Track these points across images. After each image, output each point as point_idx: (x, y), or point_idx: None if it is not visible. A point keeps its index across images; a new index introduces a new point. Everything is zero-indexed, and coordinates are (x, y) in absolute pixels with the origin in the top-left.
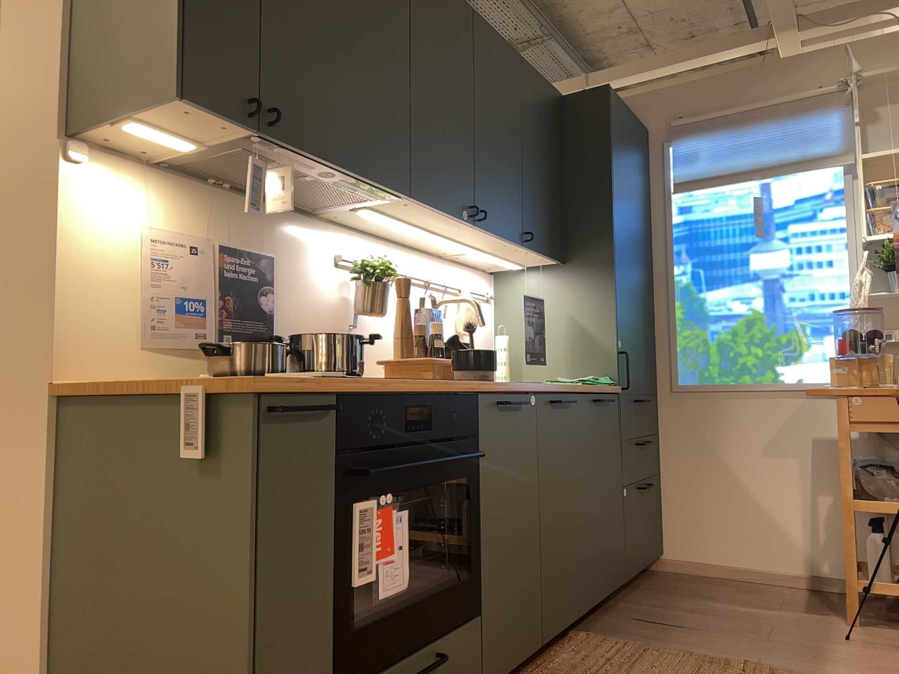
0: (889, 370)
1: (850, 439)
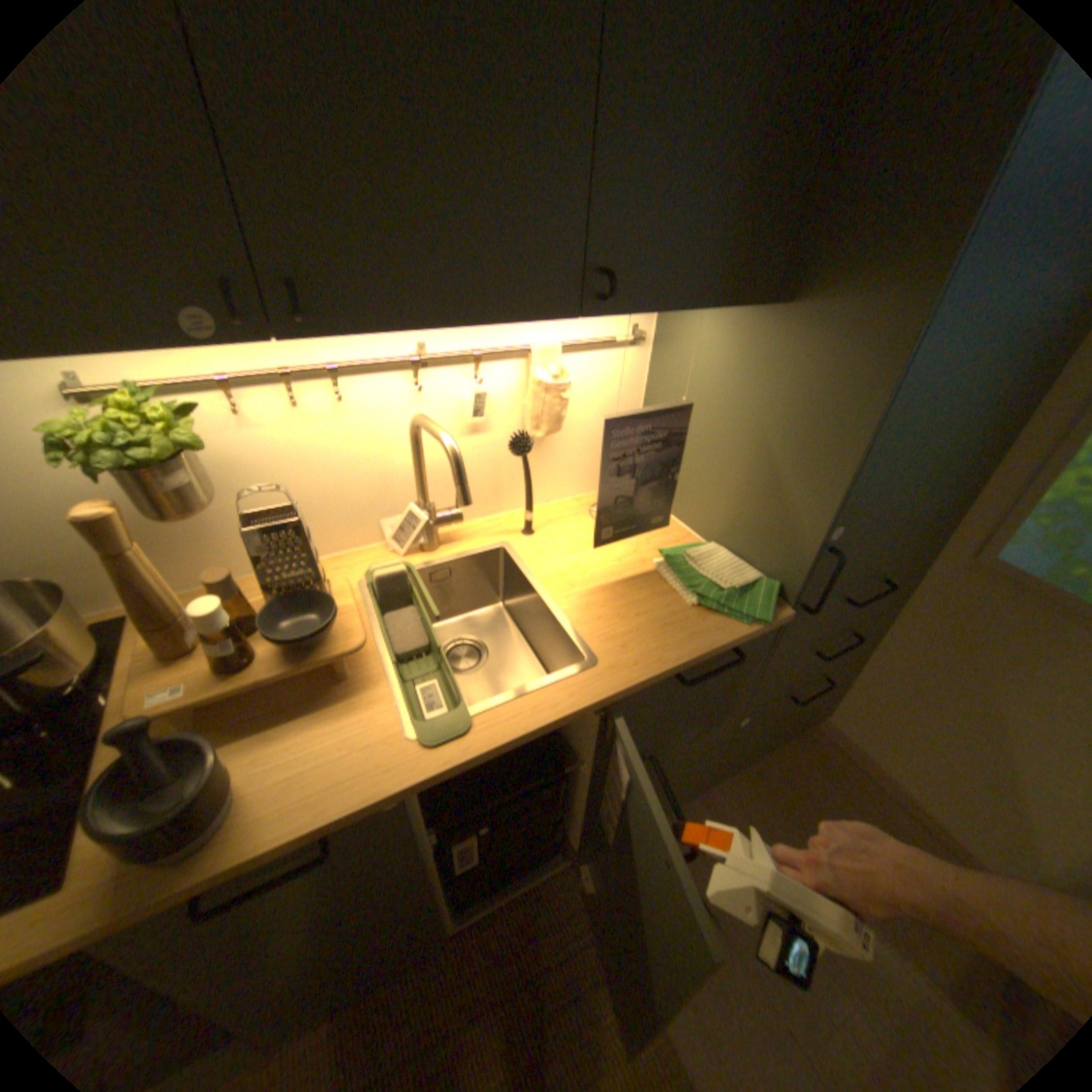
0: None
1: None
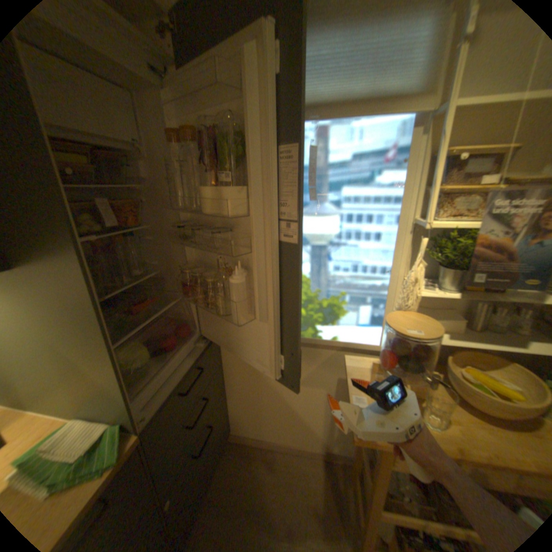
0: (437, 397)
1: (390, 479)
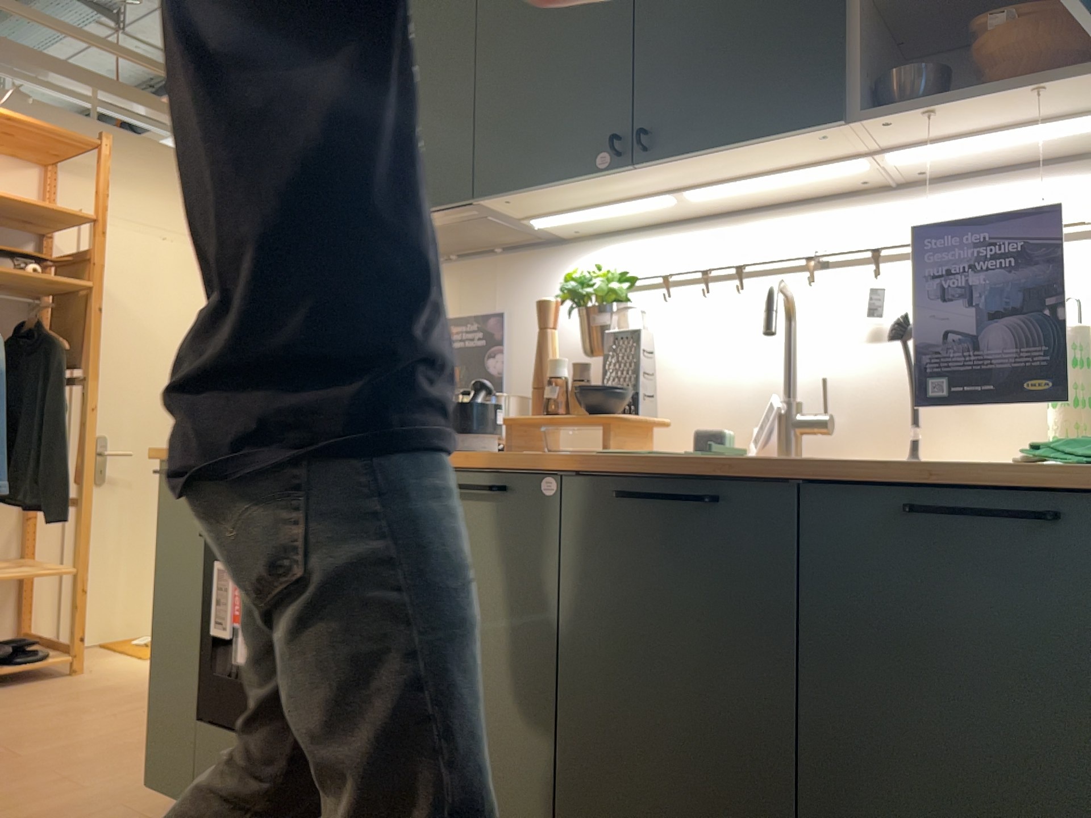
0: None
1: None
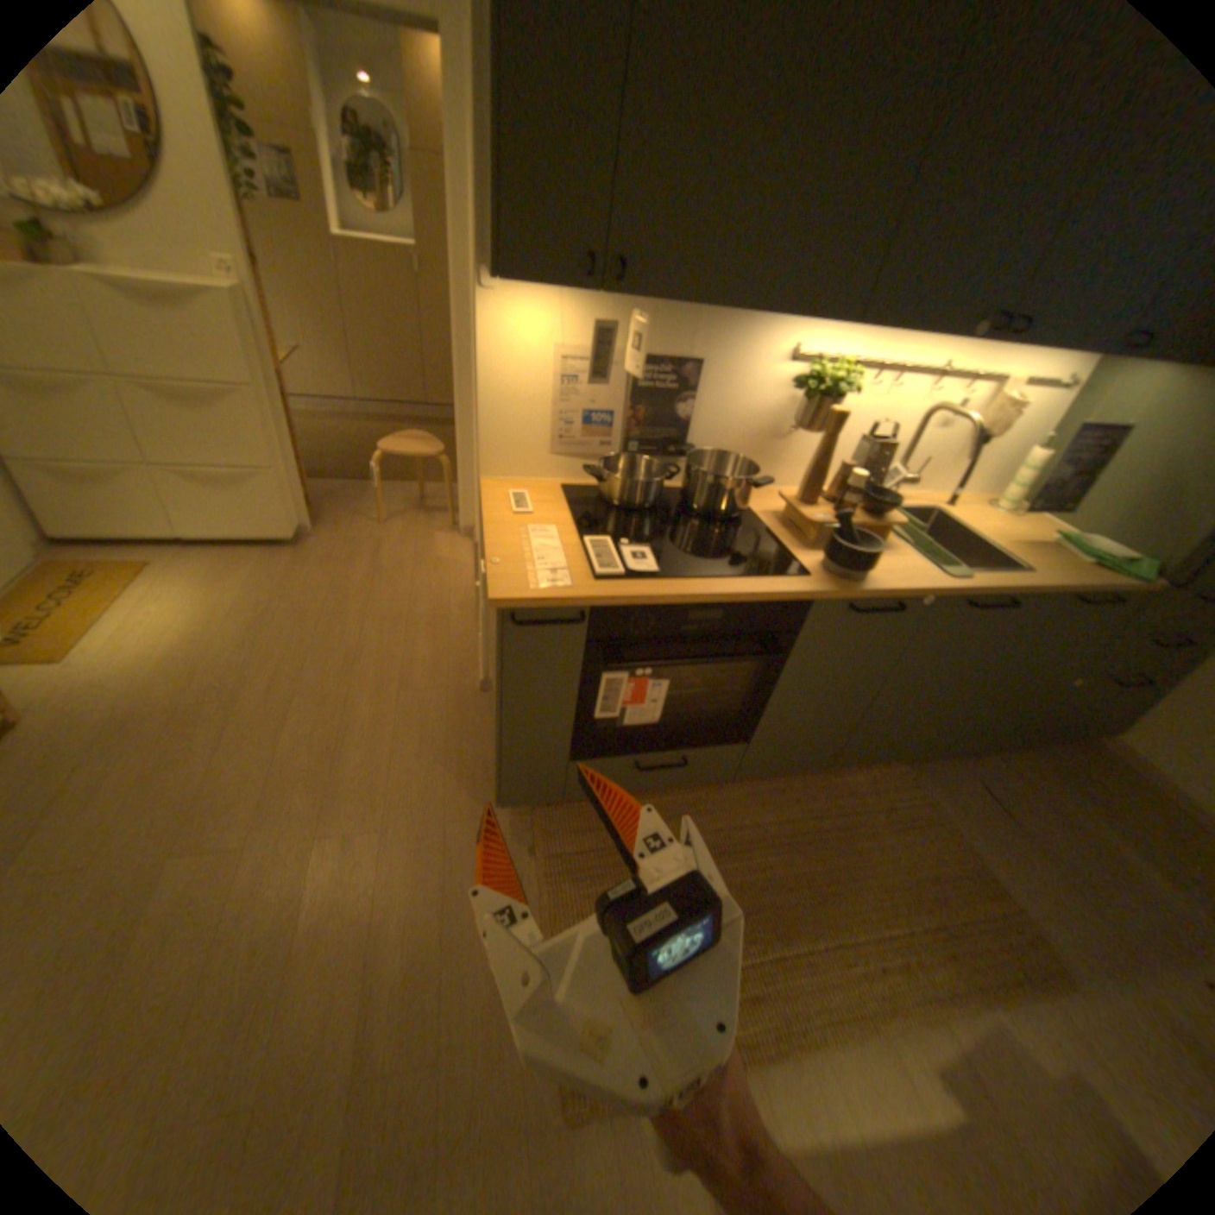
0: None
1: None
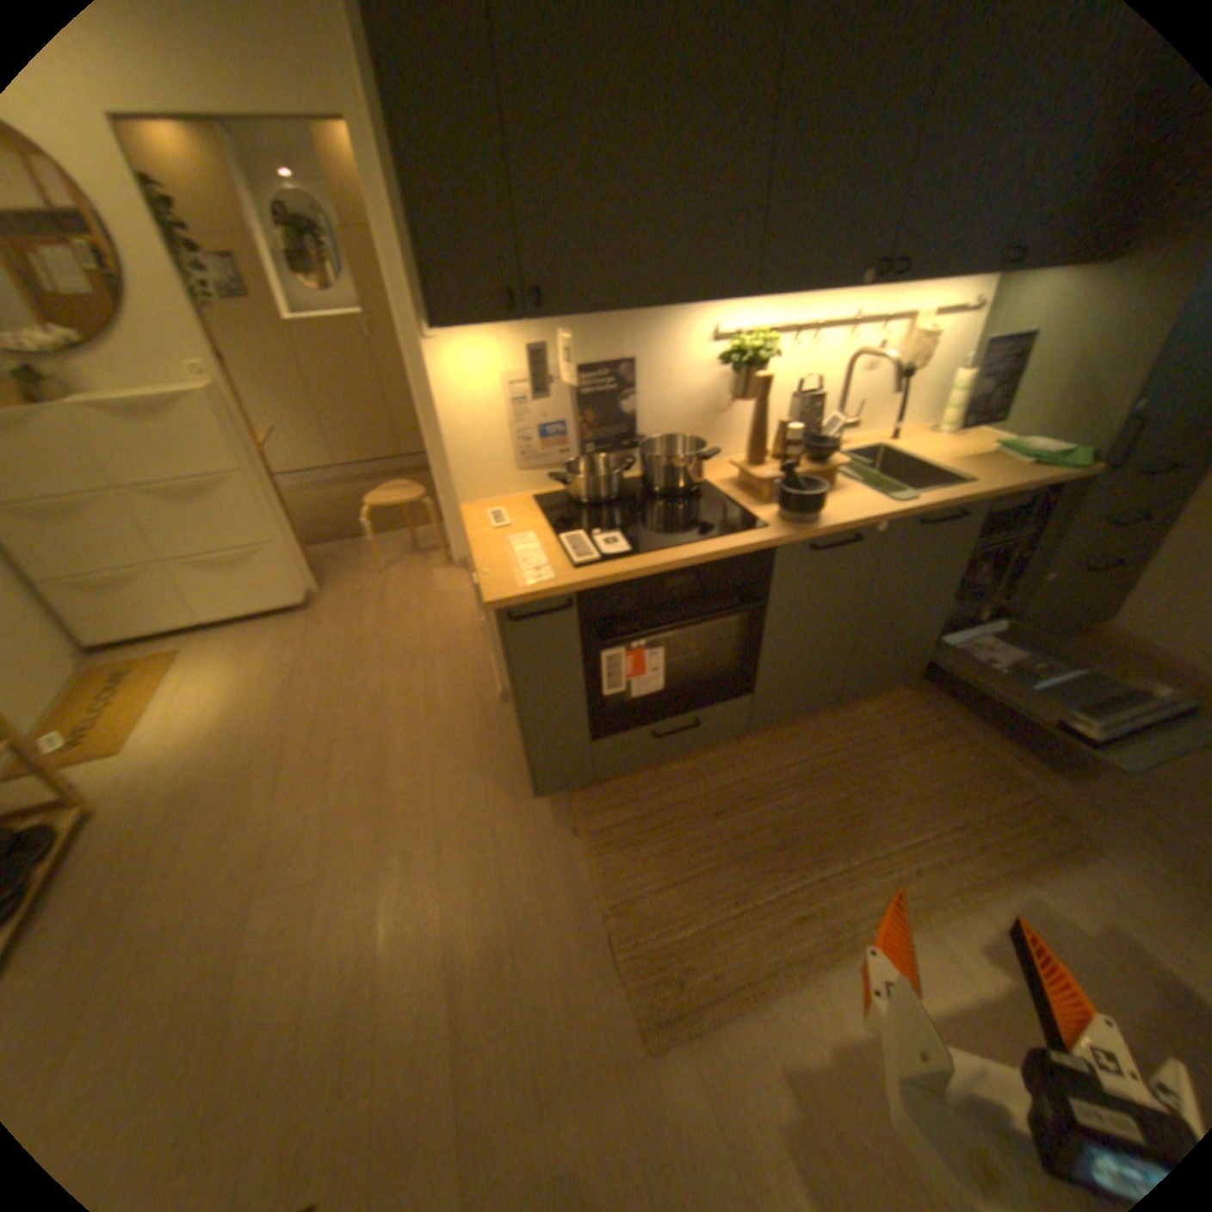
0: None
1: None
